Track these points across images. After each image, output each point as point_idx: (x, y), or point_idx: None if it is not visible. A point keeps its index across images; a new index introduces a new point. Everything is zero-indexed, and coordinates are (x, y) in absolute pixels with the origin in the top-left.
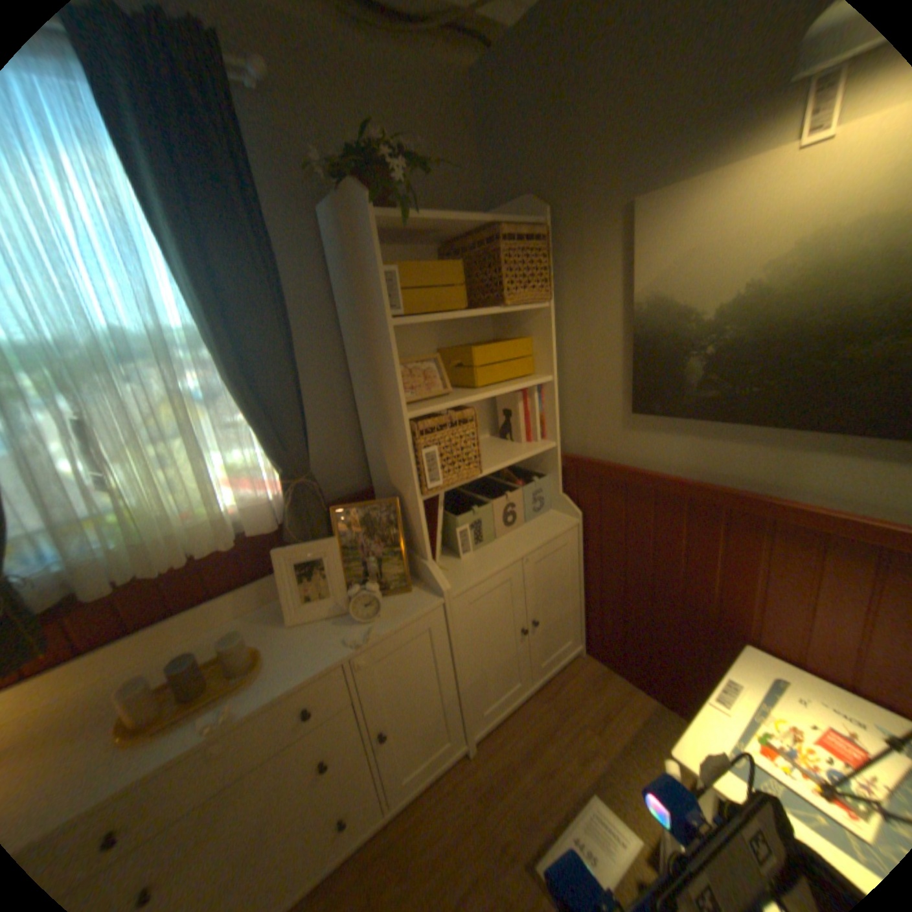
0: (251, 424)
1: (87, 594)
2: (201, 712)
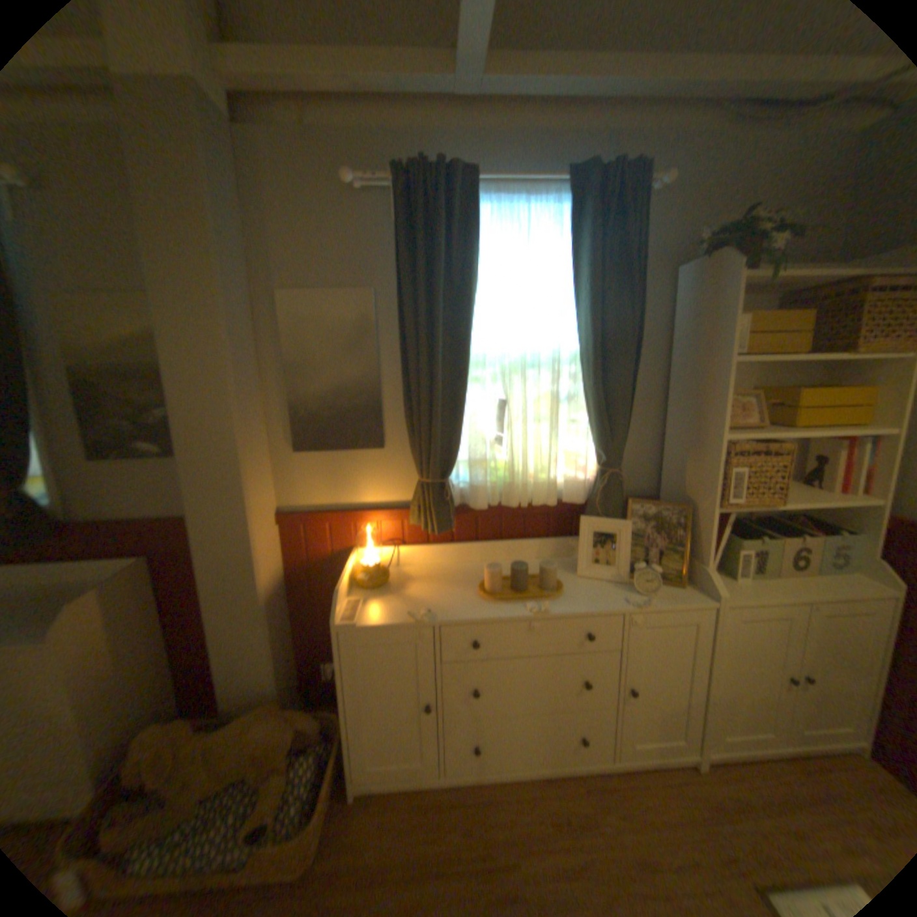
0: (592, 422)
1: (475, 506)
2: (527, 602)
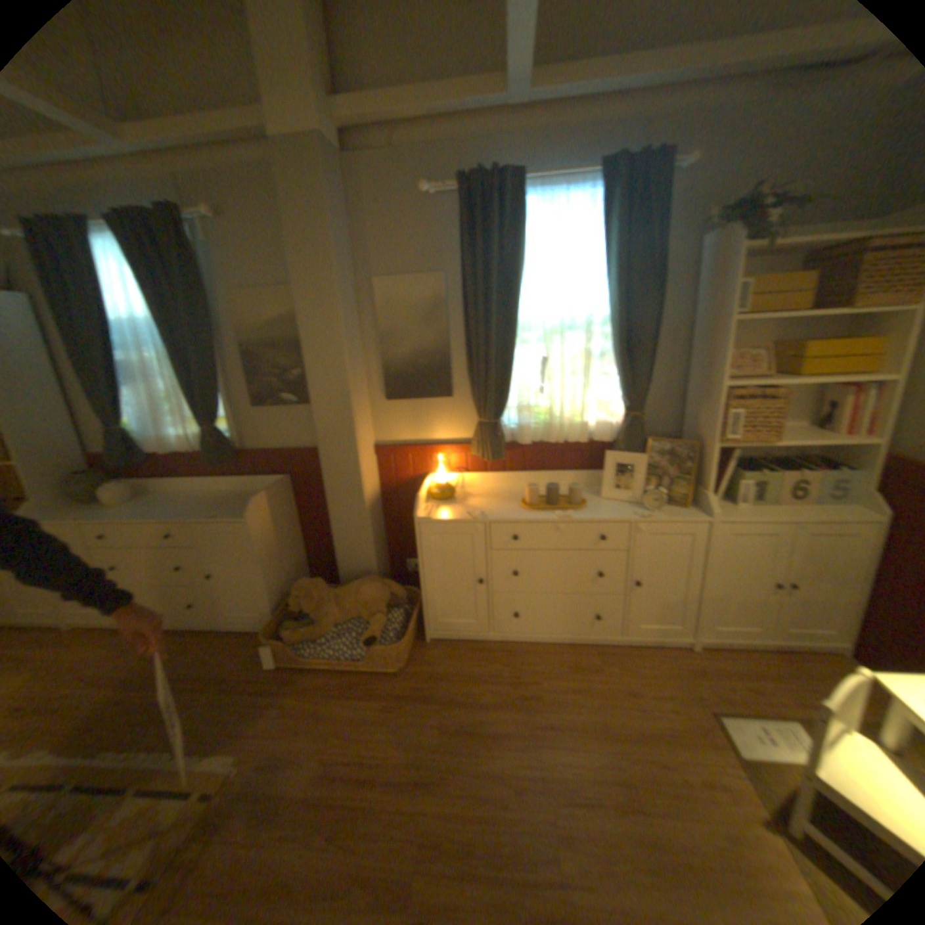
0: (619, 374)
1: (521, 442)
2: (556, 512)
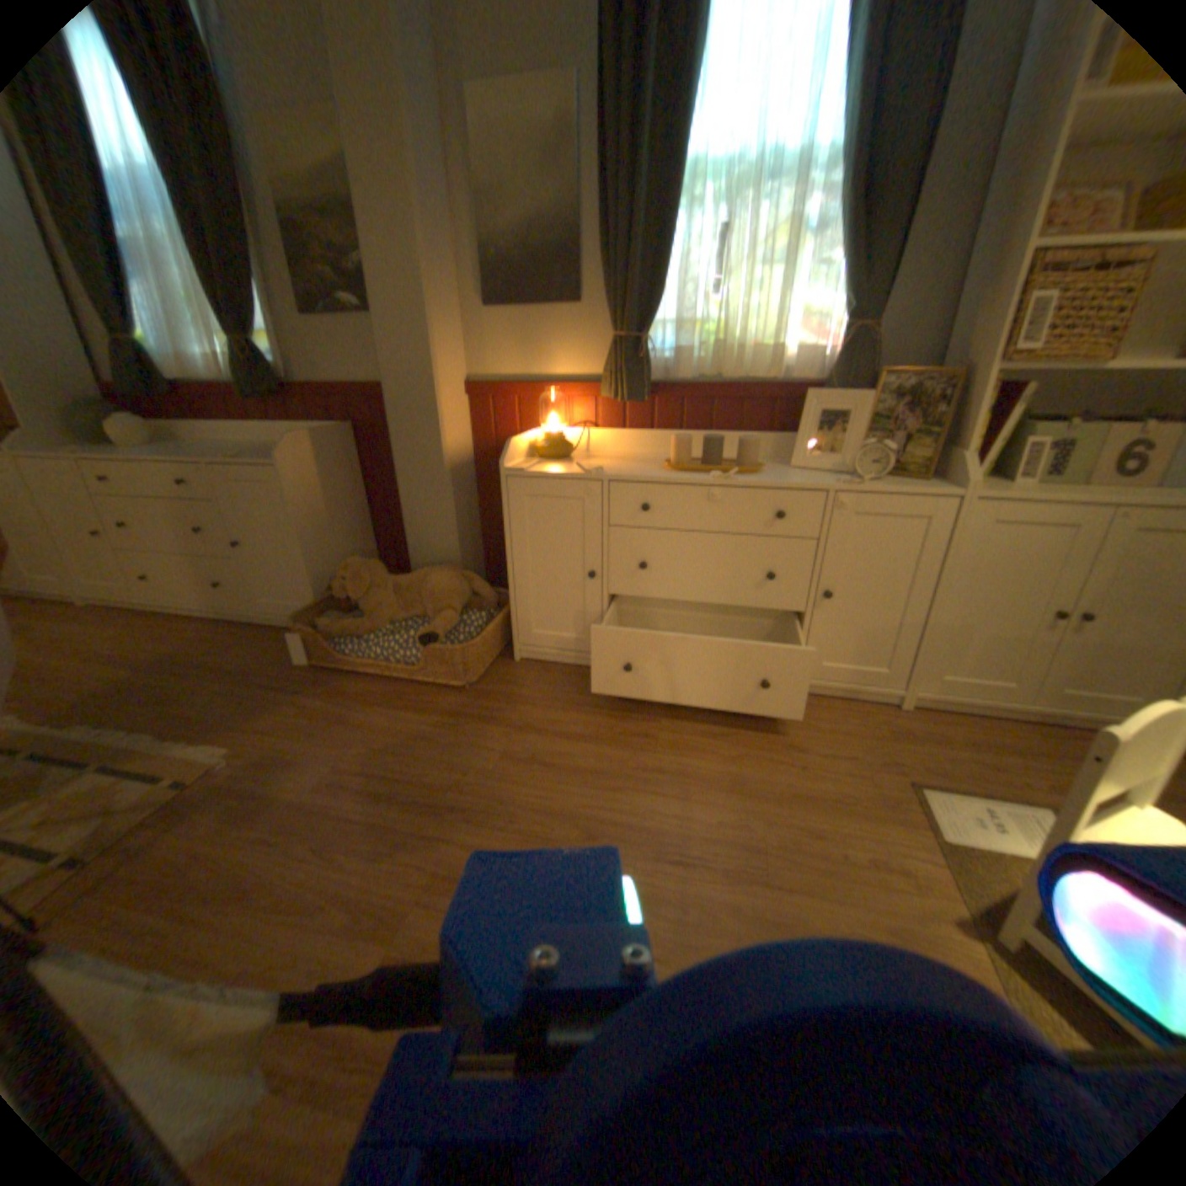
0: (846, 251)
1: (678, 374)
2: (714, 474)
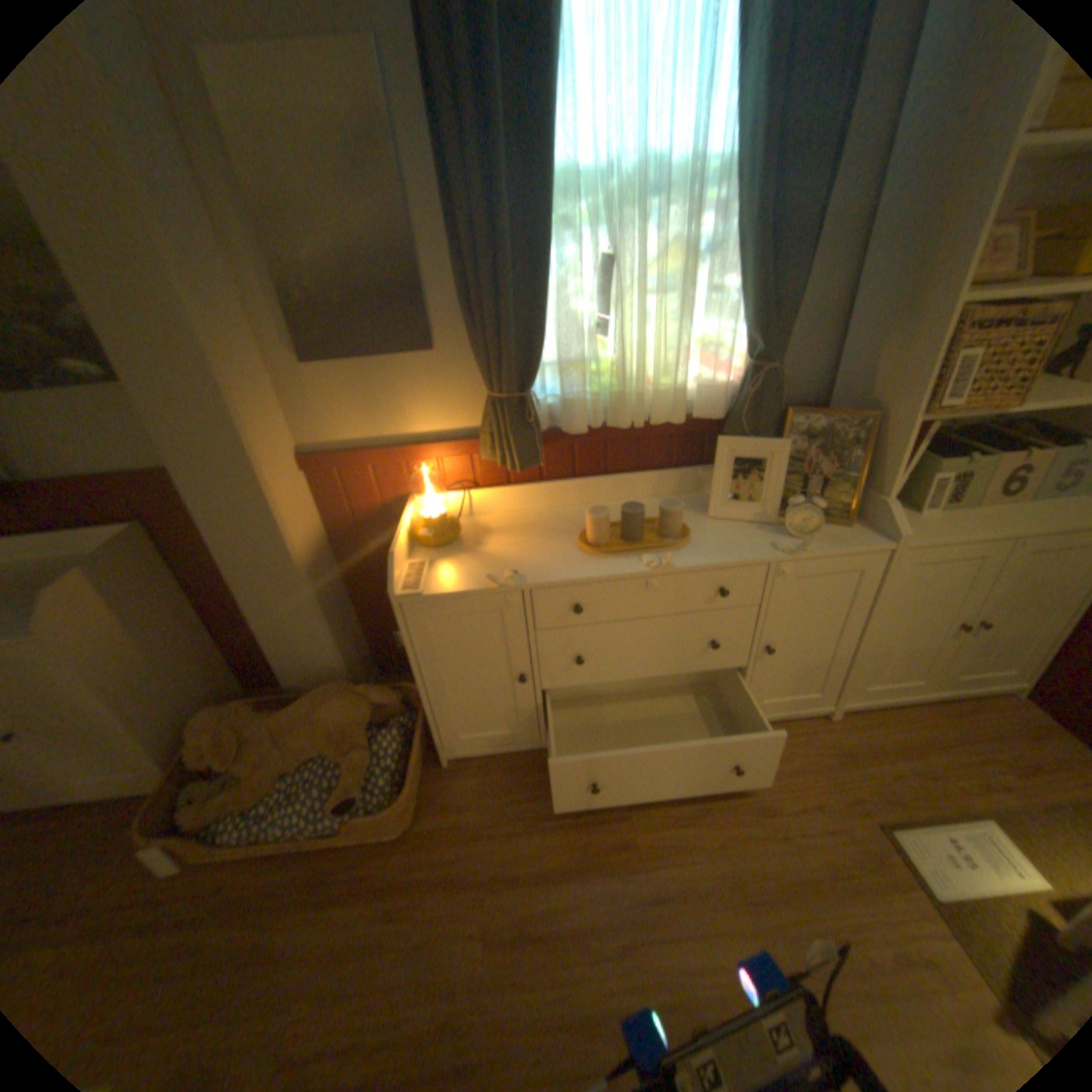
0: (749, 286)
1: (571, 428)
2: (642, 553)
